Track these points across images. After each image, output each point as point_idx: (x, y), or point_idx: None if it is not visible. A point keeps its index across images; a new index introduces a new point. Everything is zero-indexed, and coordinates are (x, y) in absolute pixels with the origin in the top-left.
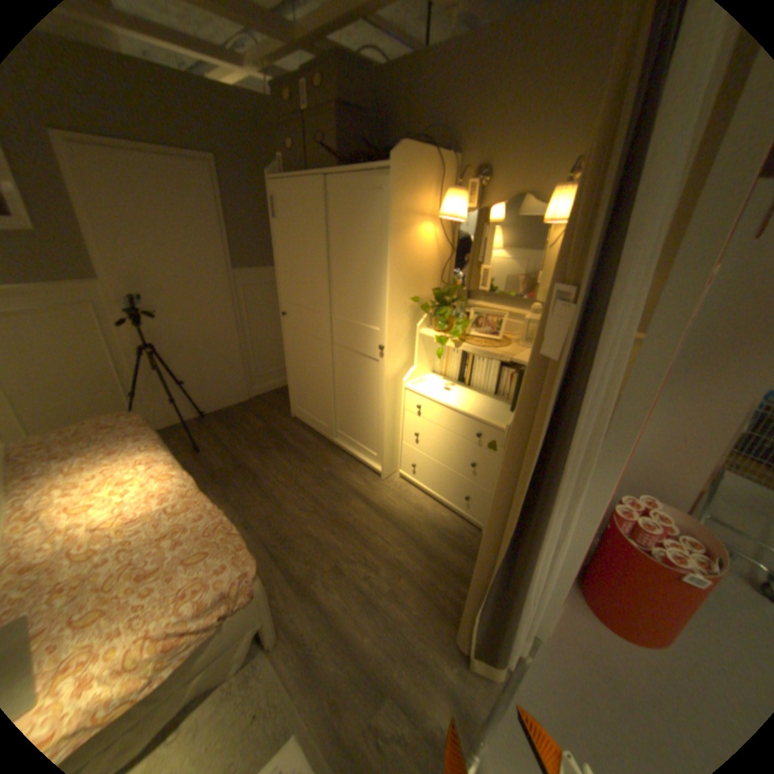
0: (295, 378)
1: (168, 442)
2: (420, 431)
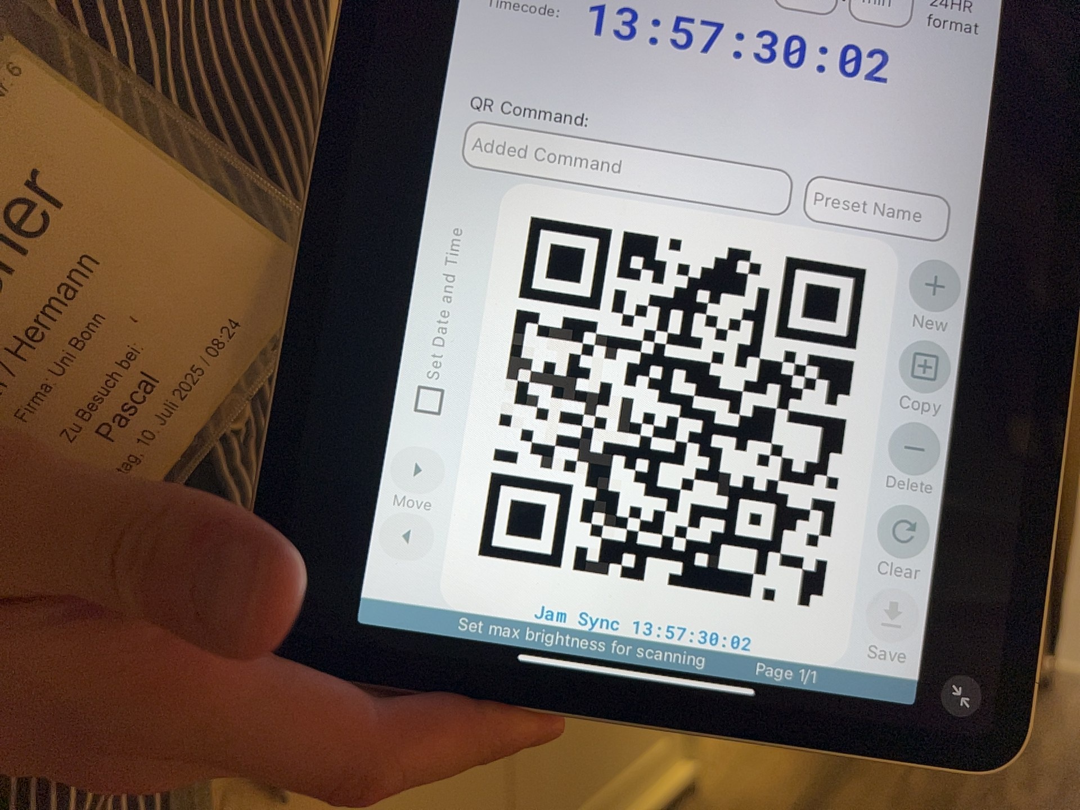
0: None
1: None
2: None
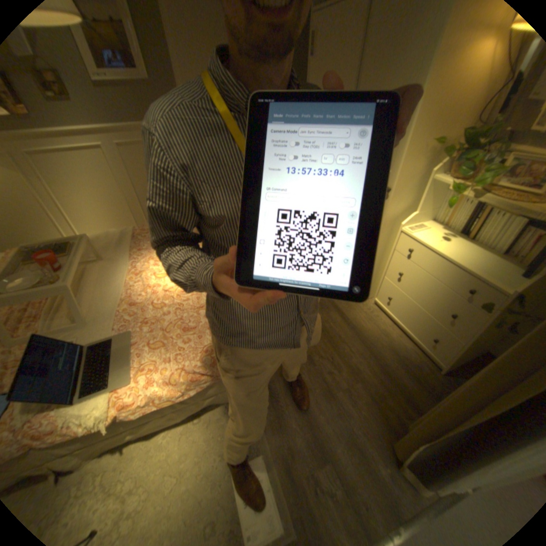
0: None
1: None
2: (405, 272)
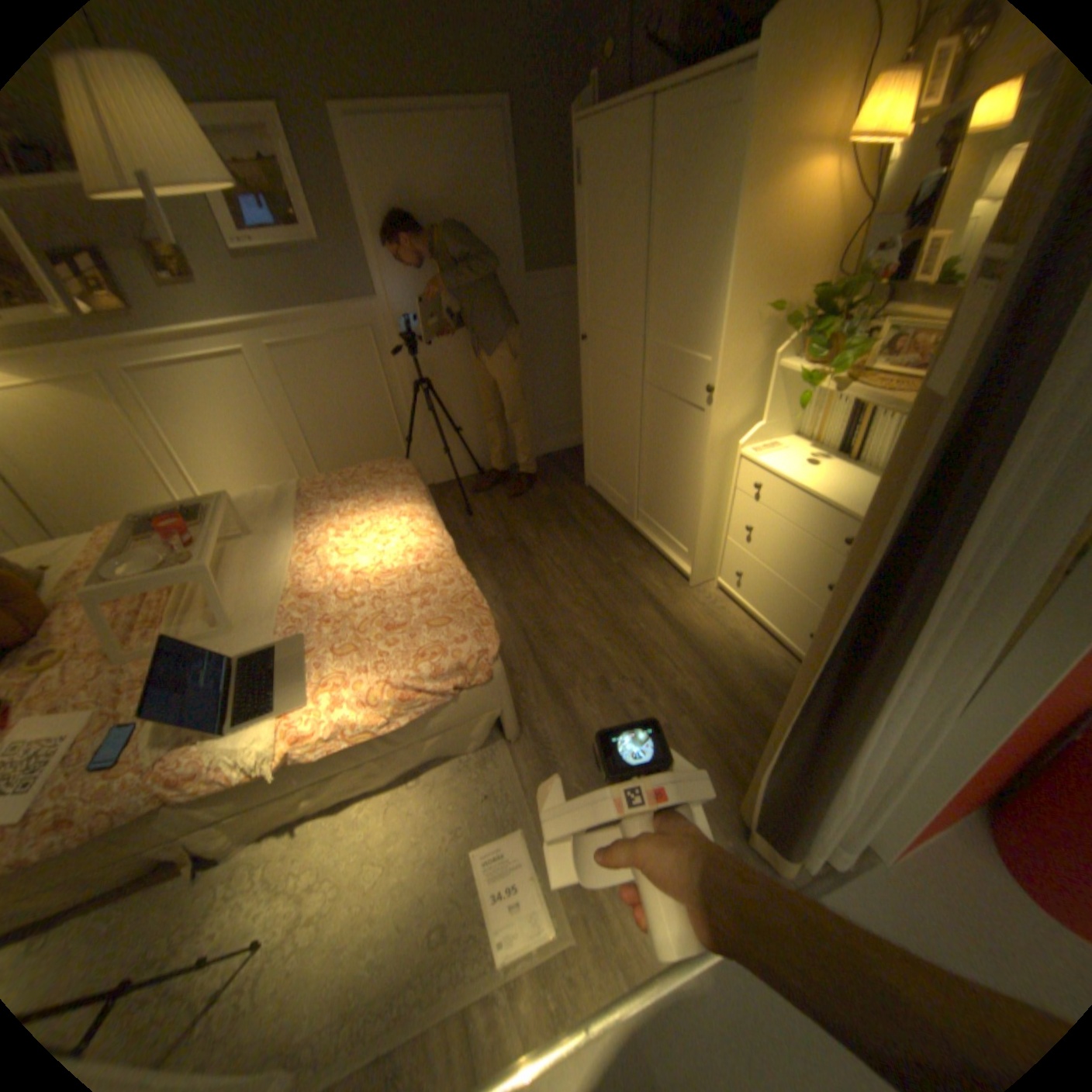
0: (592, 432)
1: (443, 499)
2: (755, 524)
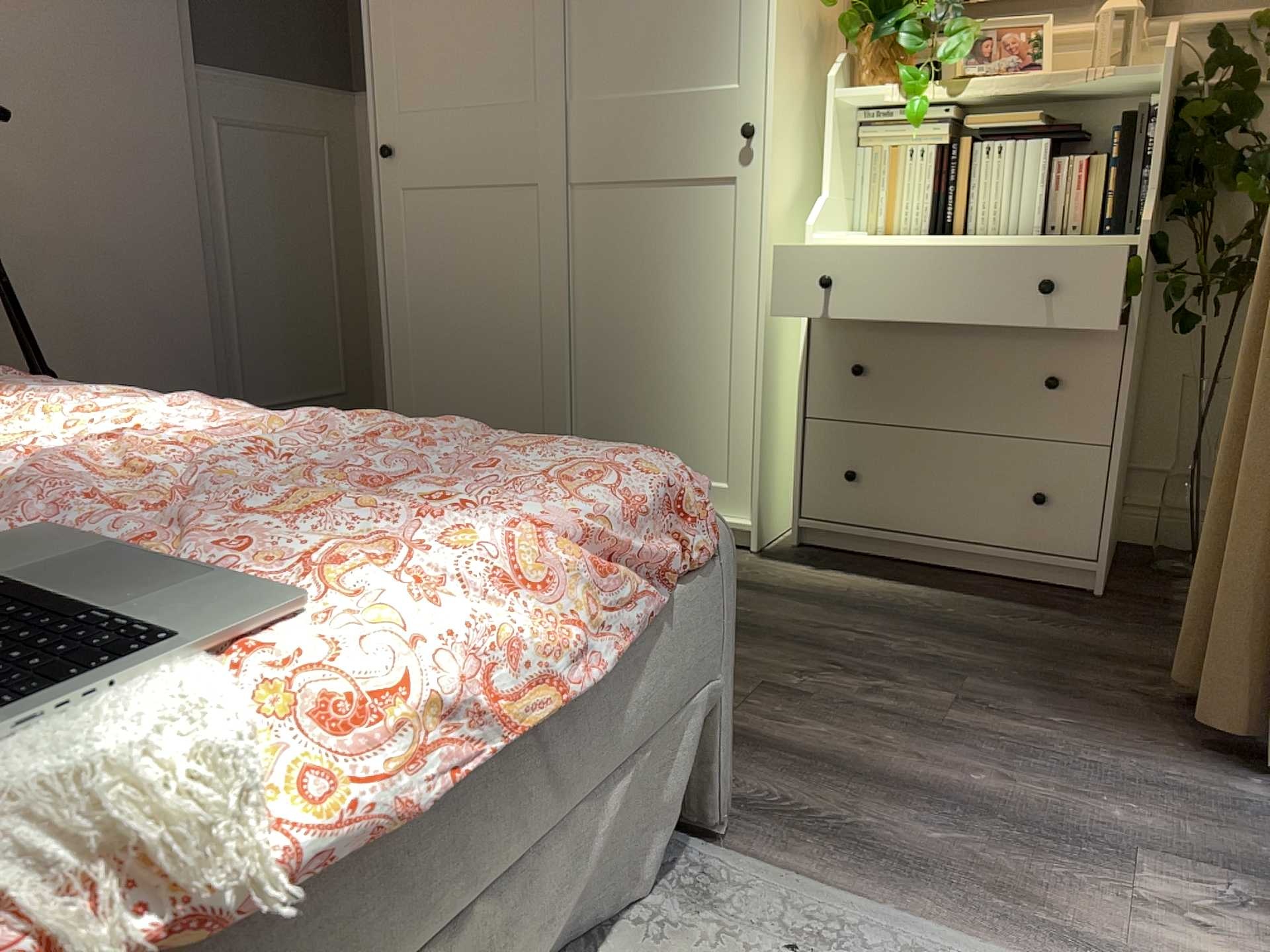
0: (417, 349)
1: None
2: (868, 359)
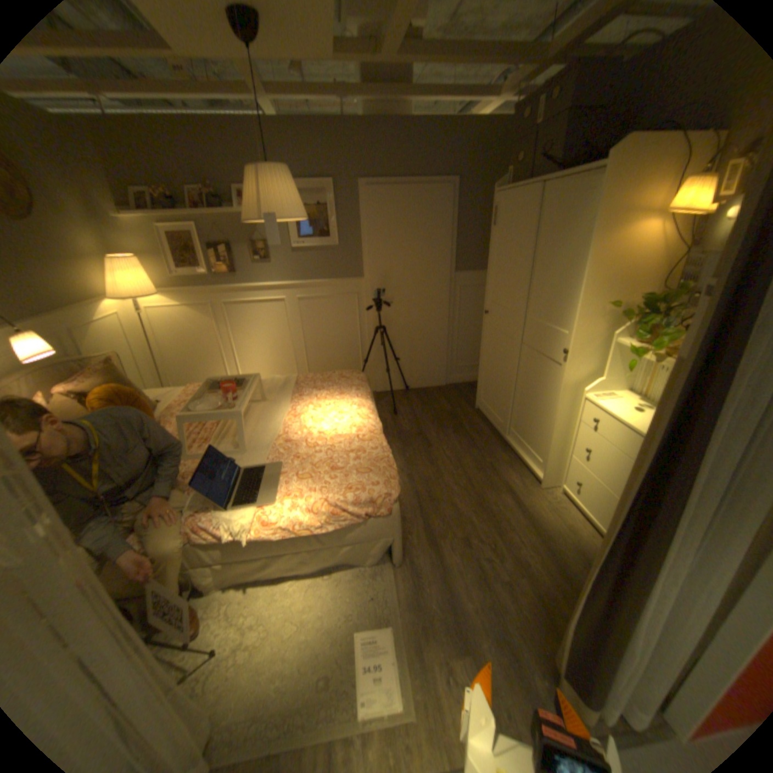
0: (485, 372)
1: (380, 401)
2: (594, 448)
